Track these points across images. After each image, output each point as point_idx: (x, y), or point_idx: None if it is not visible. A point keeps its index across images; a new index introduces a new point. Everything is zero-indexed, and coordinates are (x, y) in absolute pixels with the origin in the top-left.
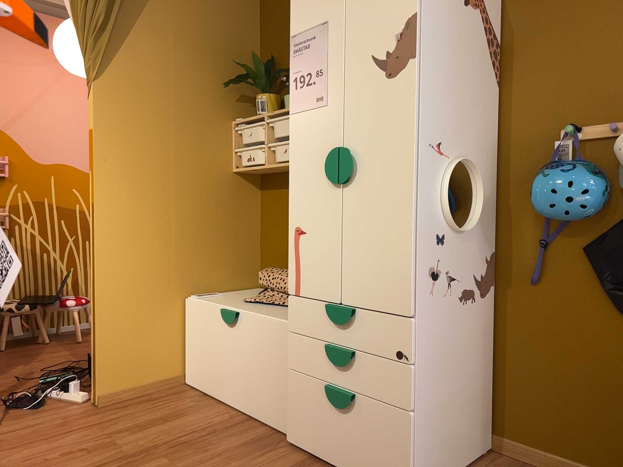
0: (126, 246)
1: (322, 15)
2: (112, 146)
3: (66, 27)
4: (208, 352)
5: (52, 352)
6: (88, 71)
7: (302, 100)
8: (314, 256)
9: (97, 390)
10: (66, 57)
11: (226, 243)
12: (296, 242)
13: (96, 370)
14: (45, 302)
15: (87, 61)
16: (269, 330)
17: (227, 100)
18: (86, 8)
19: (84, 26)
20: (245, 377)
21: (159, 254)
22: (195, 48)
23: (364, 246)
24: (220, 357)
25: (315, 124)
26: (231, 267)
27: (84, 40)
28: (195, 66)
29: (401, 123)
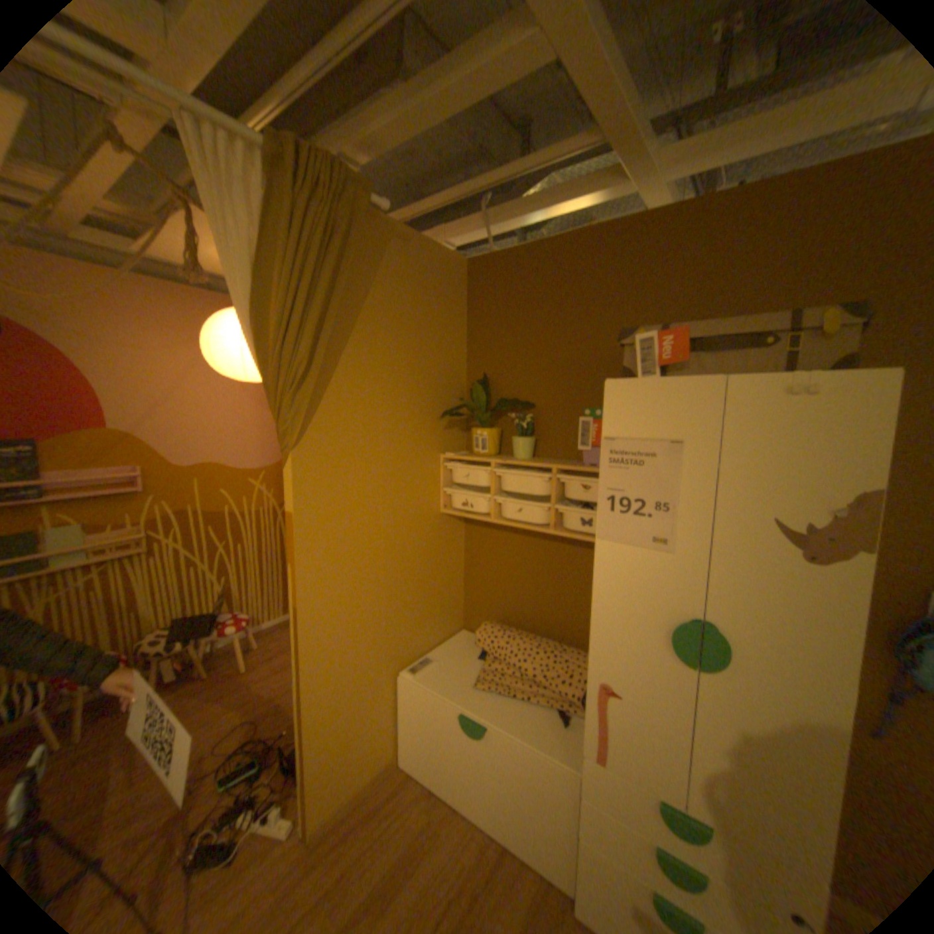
0: (336, 646)
1: (671, 427)
2: (315, 529)
3: (215, 322)
4: (437, 751)
5: (216, 703)
6: (280, 434)
7: (623, 530)
8: (636, 734)
9: (308, 827)
10: (217, 361)
11: (435, 594)
12: (602, 702)
13: (307, 805)
14: (198, 634)
15: (278, 421)
16: (539, 770)
17: (435, 430)
18: (277, 352)
19: (274, 375)
20: (497, 803)
21: (370, 639)
22: (403, 375)
23: (739, 762)
24: (455, 763)
25: (648, 571)
26: (439, 619)
27: (273, 393)
28: (403, 398)
29: (833, 634)
